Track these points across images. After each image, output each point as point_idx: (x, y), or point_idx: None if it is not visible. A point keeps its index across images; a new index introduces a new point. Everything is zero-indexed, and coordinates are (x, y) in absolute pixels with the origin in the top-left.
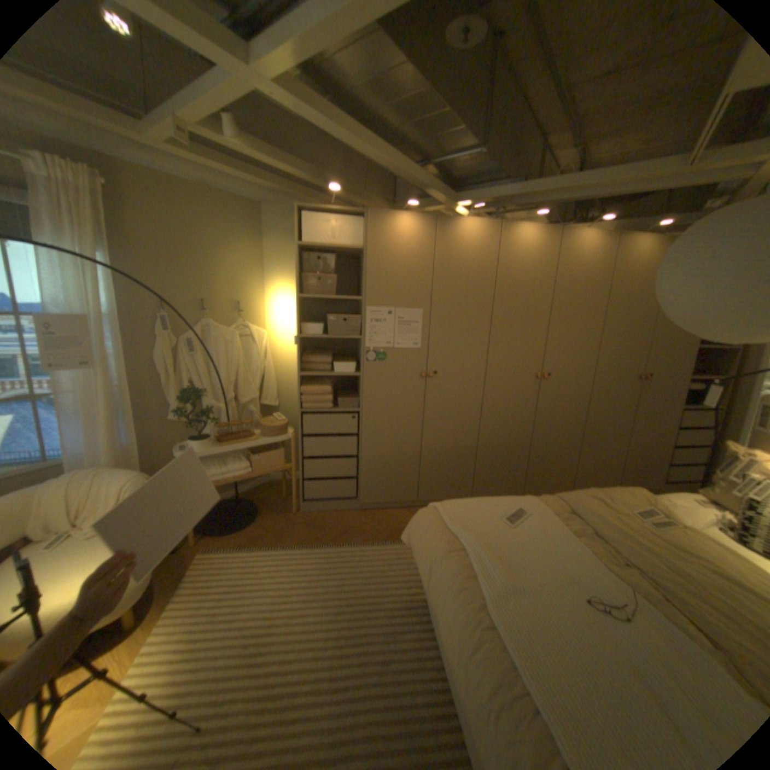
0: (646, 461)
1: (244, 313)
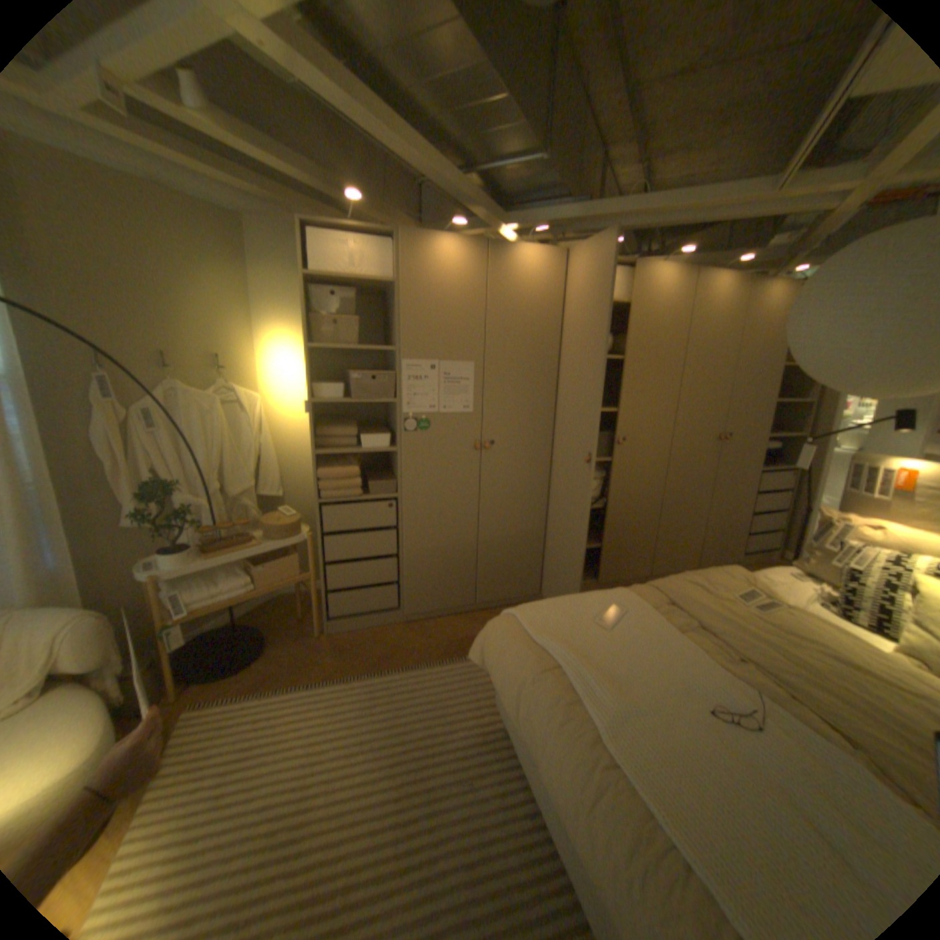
0: (725, 533)
1: (227, 370)
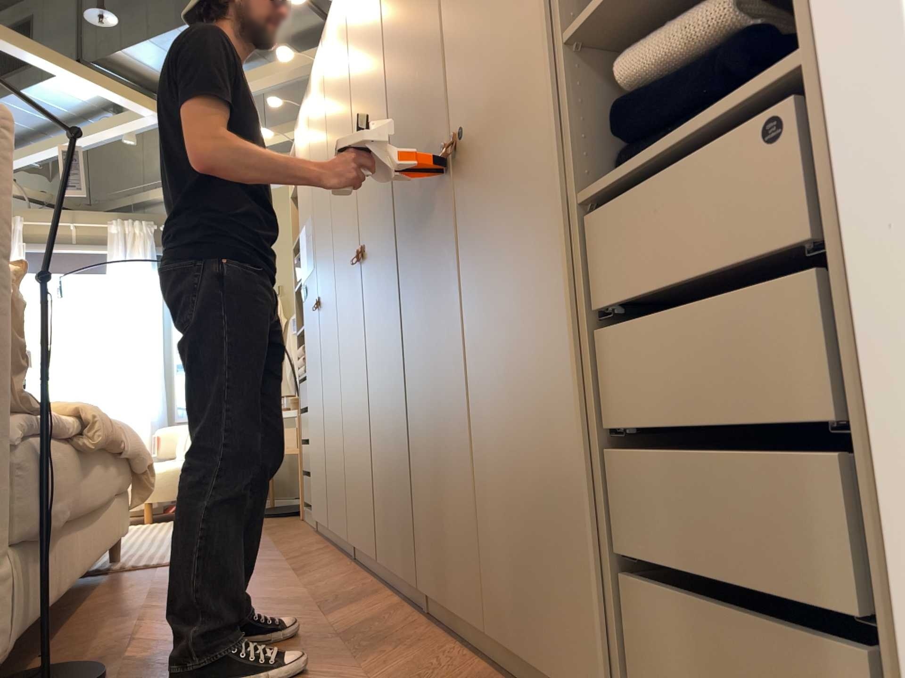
0: (512, 488)
1: None
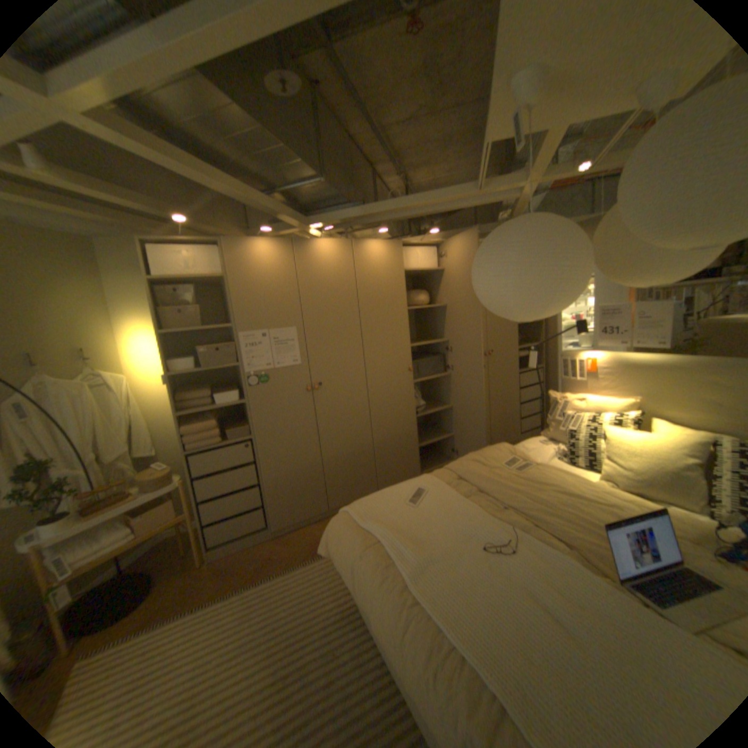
0: (504, 420)
1: (91, 360)
